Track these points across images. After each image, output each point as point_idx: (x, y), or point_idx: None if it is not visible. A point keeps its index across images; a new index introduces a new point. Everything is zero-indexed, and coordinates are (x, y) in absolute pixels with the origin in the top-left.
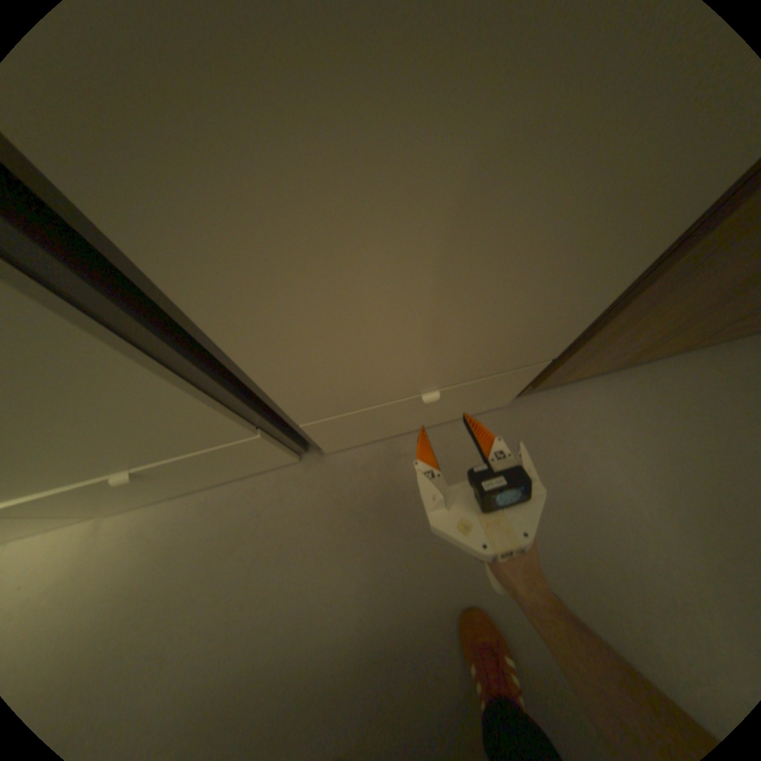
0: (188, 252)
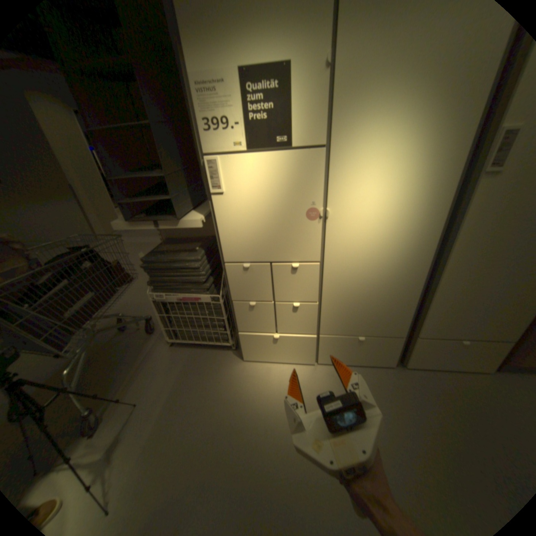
0: (449, 282)
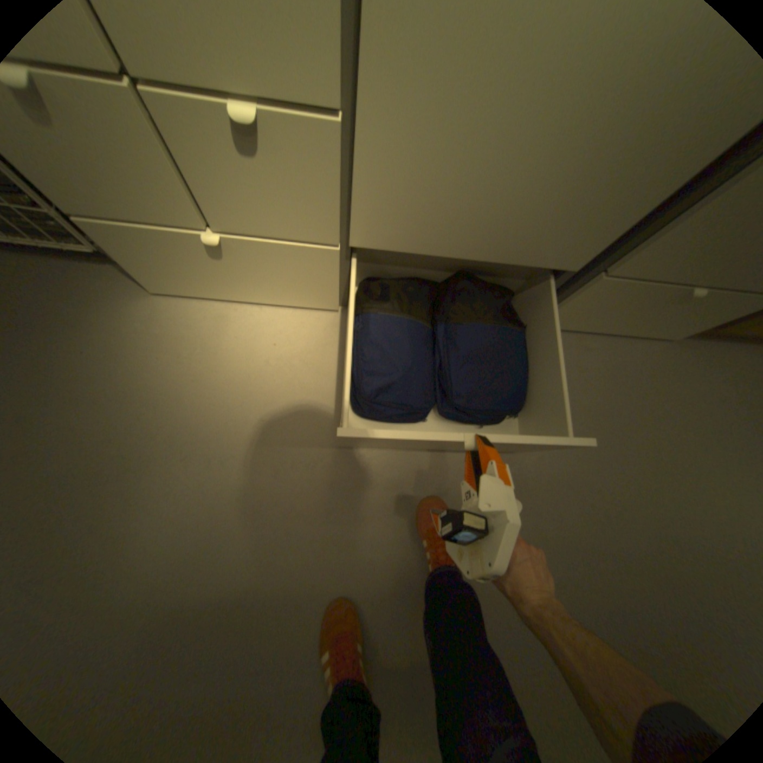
0: None
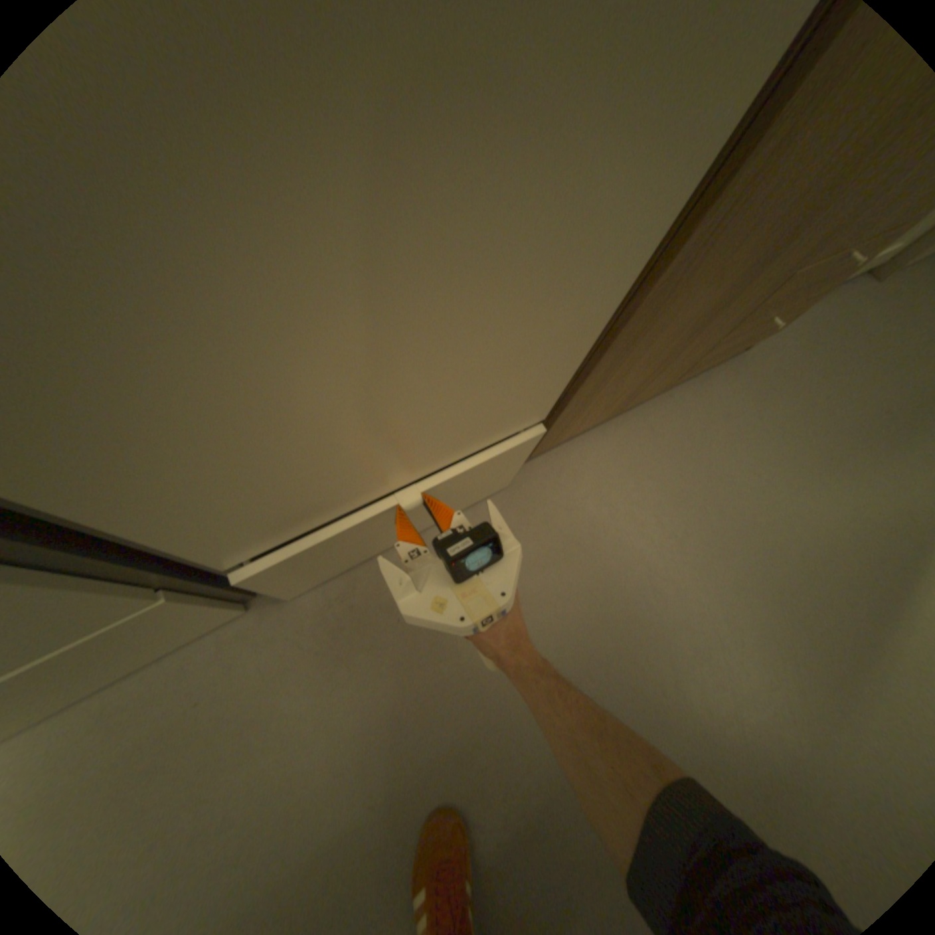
0: None
